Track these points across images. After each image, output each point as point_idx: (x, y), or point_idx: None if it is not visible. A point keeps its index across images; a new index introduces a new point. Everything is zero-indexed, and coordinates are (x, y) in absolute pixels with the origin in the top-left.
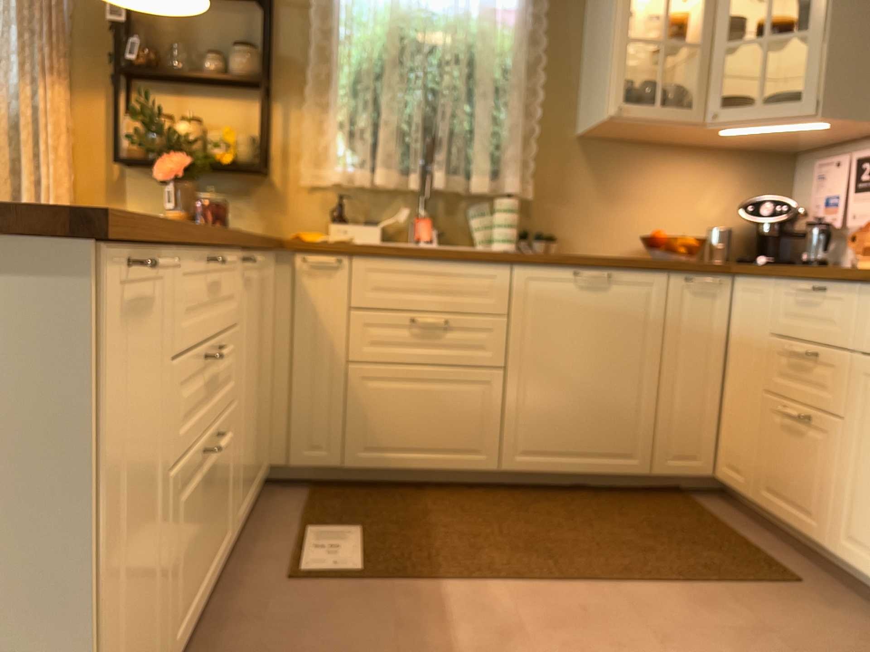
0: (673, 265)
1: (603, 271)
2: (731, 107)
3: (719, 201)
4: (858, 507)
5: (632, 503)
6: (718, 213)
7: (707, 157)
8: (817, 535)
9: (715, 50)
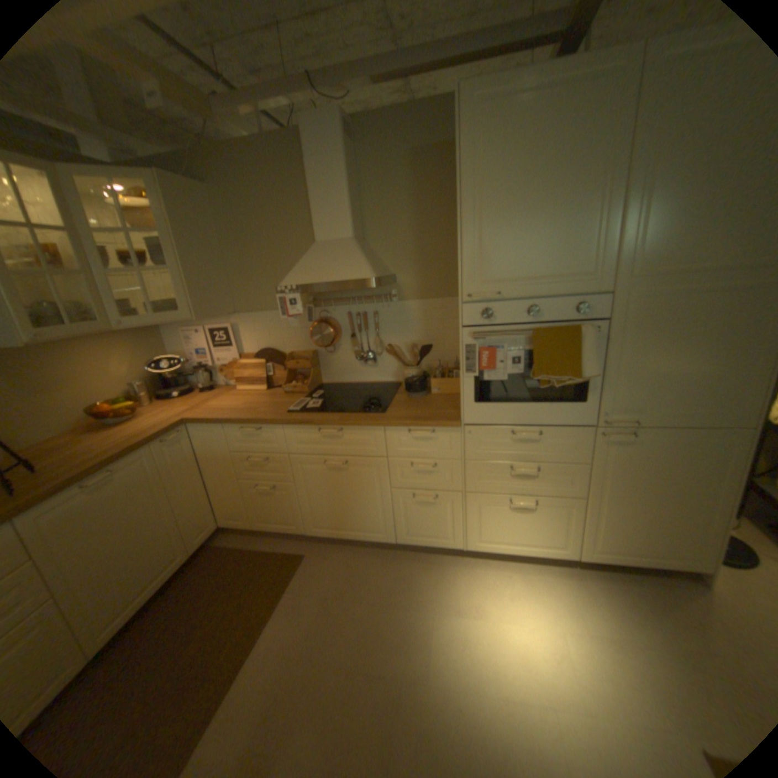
0: (150, 439)
1: (103, 472)
2: (119, 311)
3: (122, 364)
4: (313, 514)
5: (191, 582)
6: (125, 371)
7: (100, 337)
8: (296, 531)
9: (95, 276)
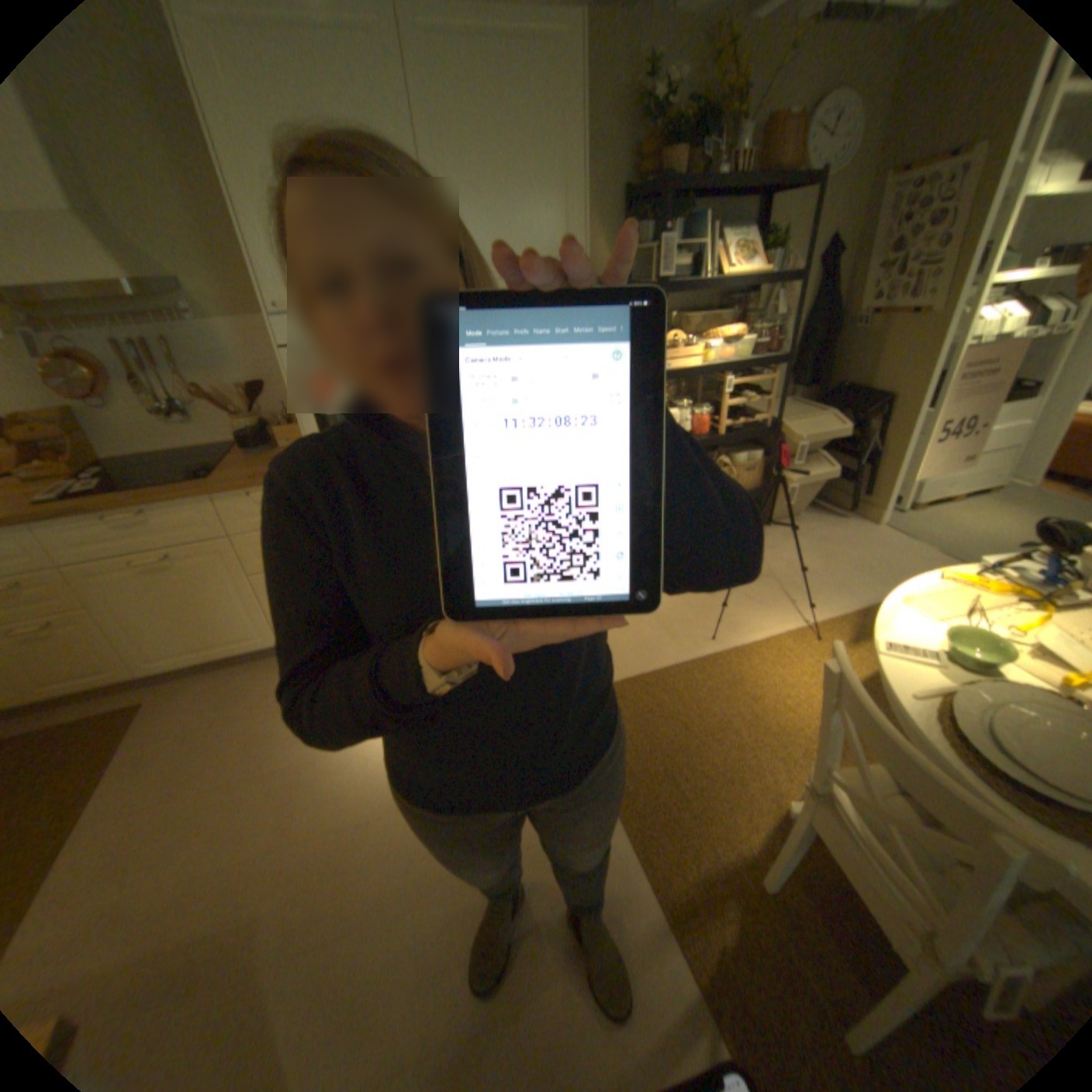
0: None
1: None
2: None
3: None
4: (135, 645)
5: None
6: None
7: None
8: (112, 679)
9: None
